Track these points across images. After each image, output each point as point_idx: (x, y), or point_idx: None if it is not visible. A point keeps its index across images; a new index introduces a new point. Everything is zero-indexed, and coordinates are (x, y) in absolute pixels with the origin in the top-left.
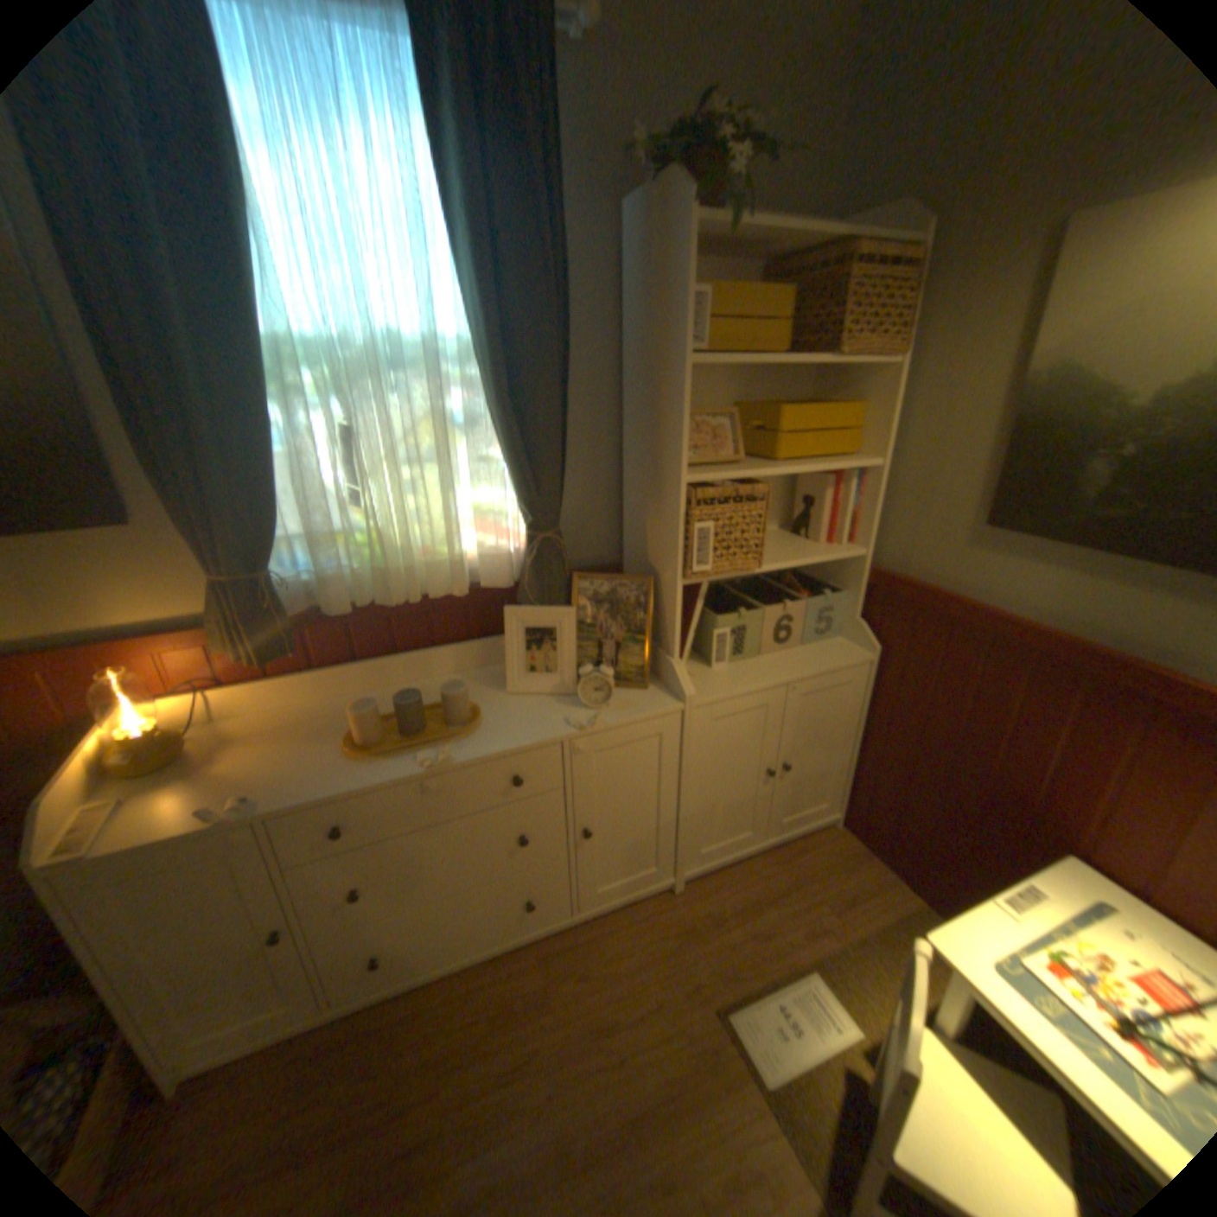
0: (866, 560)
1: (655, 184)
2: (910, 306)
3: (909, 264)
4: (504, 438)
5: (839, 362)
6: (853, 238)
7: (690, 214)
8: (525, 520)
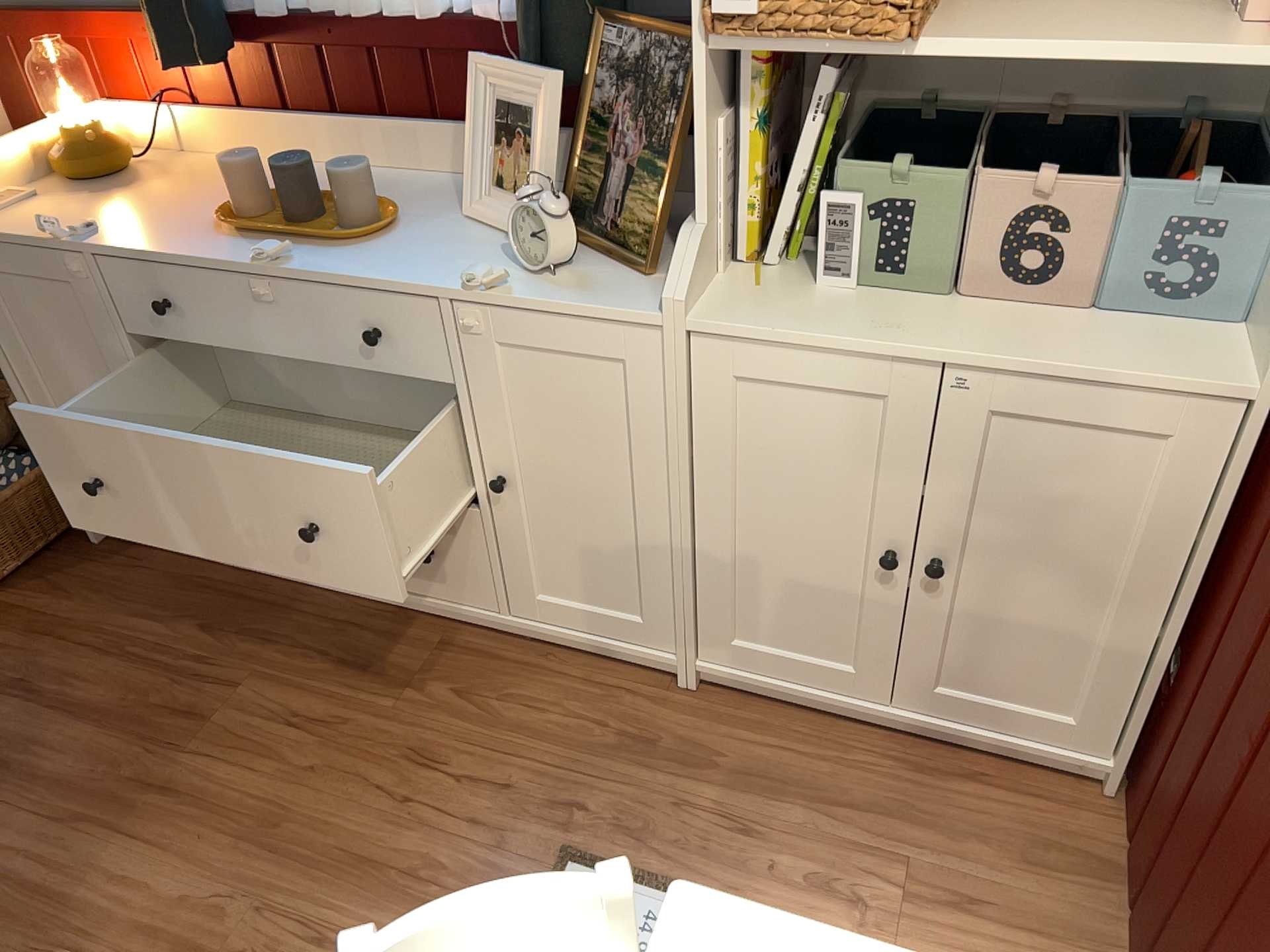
0: None
1: None
2: None
3: None
4: None
5: None
6: None
7: None
8: None
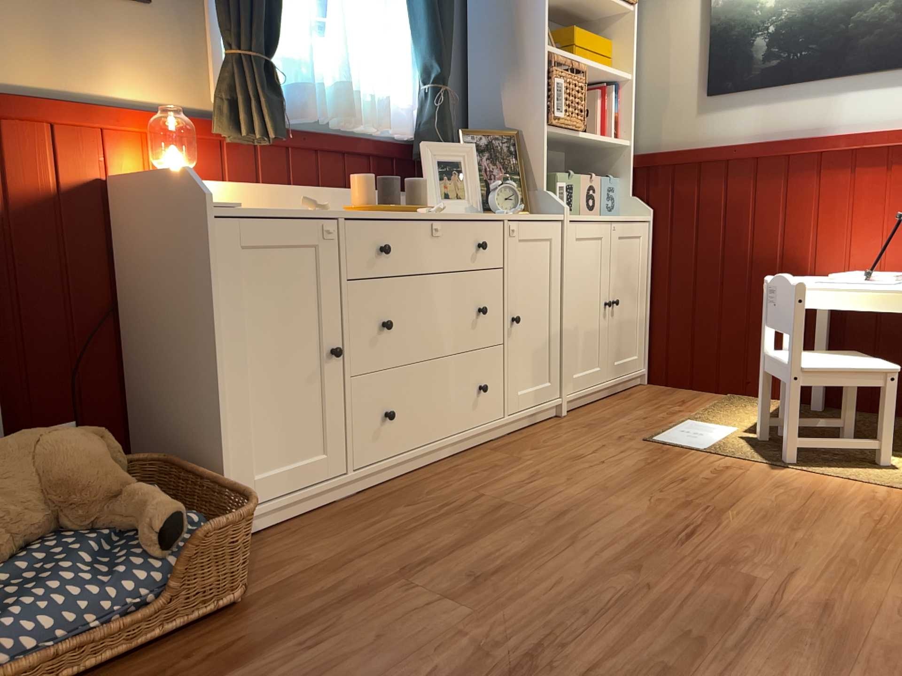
0: (630, 151)
1: None
2: None
3: None
4: (426, 4)
5: (588, 19)
6: None
7: None
8: (423, 82)
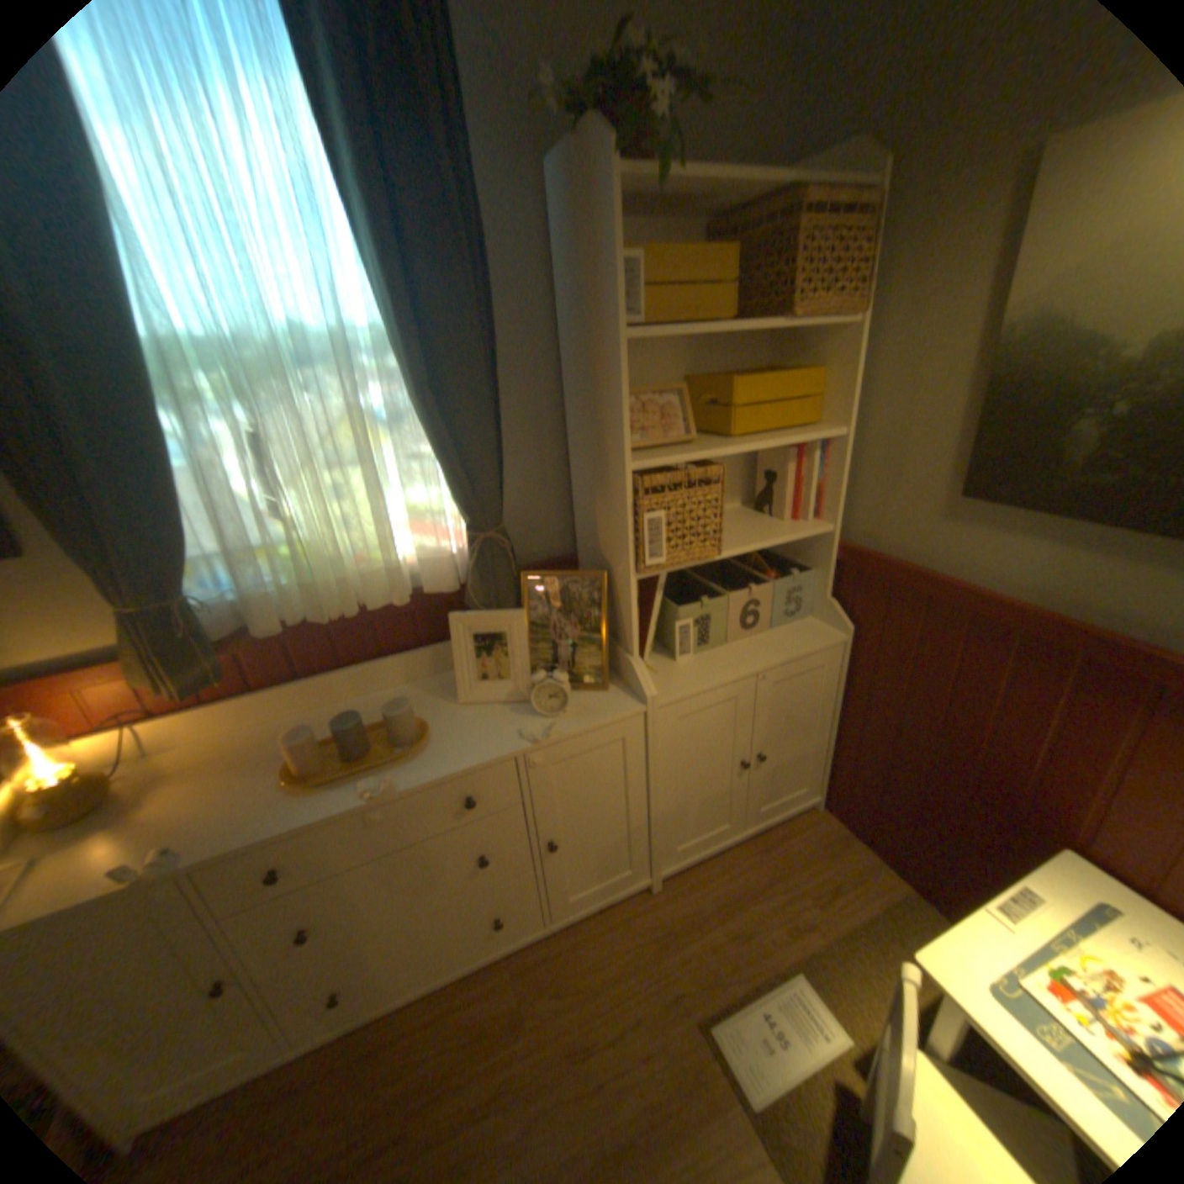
0: (834, 536)
1: (573, 135)
2: (868, 258)
3: (865, 211)
4: (428, 433)
5: (794, 324)
6: (801, 185)
7: (610, 166)
8: (463, 519)
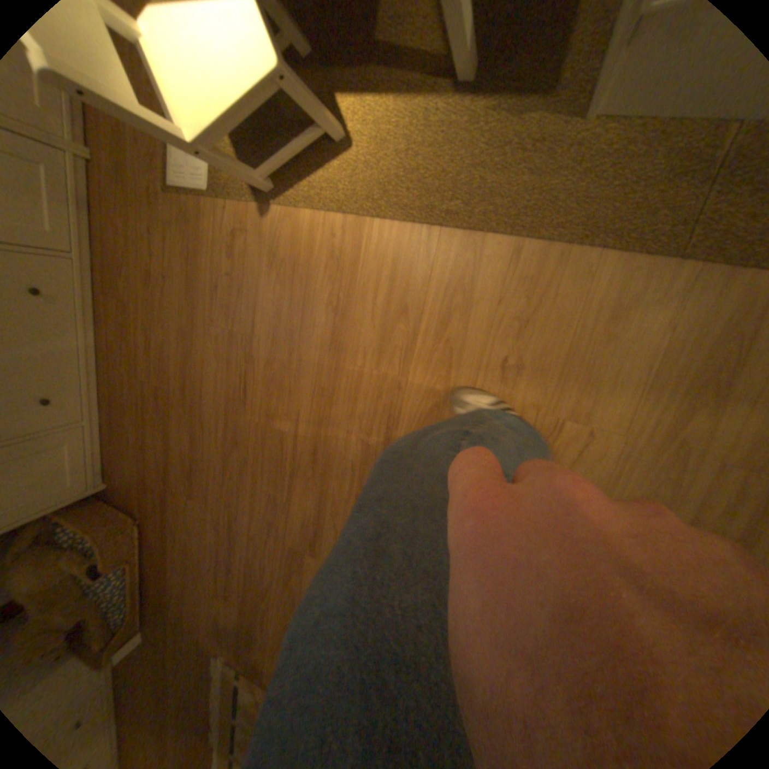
0: None
1: None
2: None
3: None
4: None
5: None
6: None
7: None
8: None
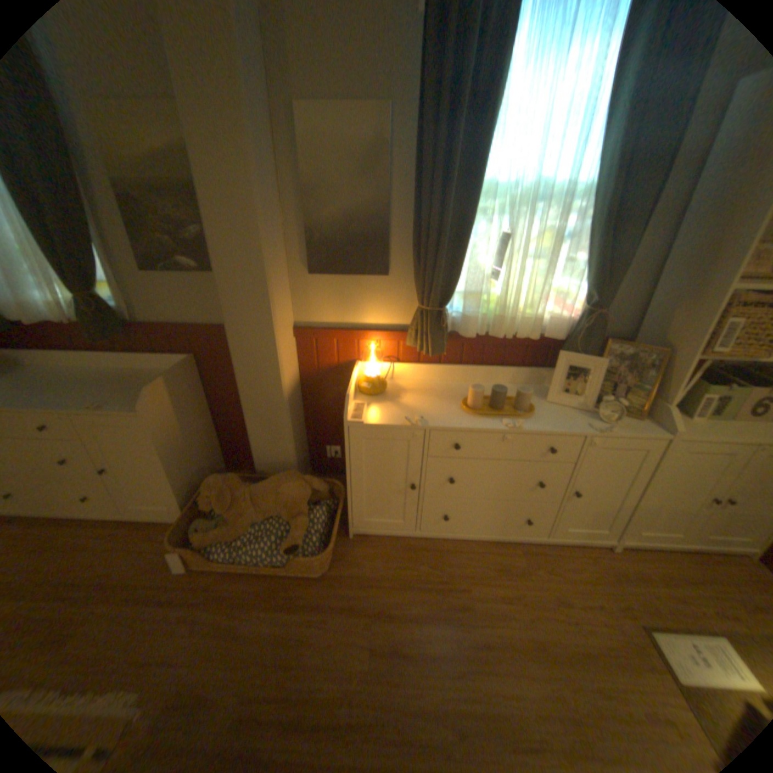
0: None
1: None
2: None
3: None
4: (599, 247)
5: None
6: None
7: None
8: (587, 300)
